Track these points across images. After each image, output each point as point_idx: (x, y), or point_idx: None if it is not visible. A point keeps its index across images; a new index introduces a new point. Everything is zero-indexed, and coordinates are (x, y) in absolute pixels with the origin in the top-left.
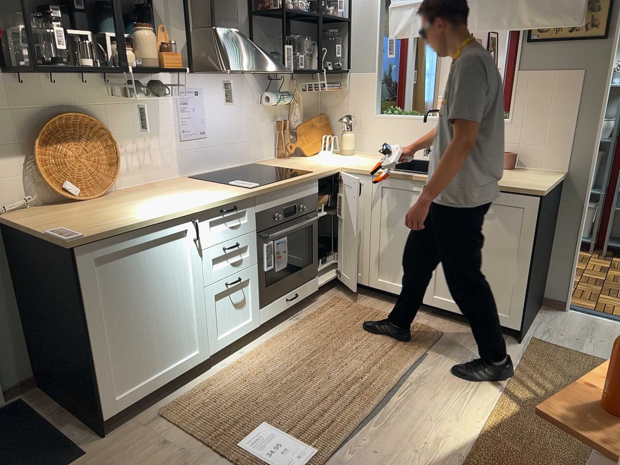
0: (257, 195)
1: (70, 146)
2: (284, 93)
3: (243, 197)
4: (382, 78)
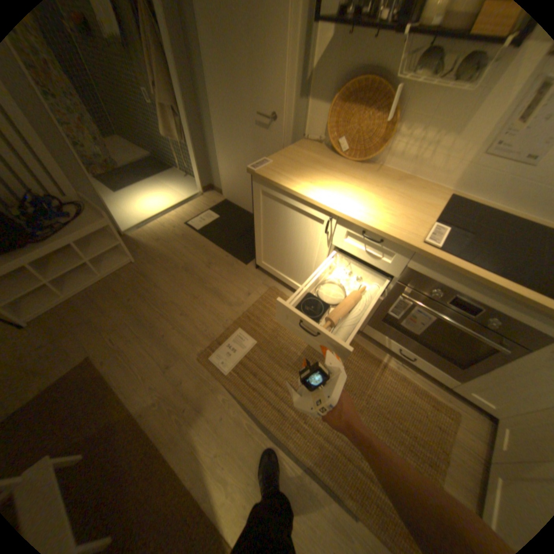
0: (419, 253)
1: (360, 108)
2: None
3: (395, 241)
4: None
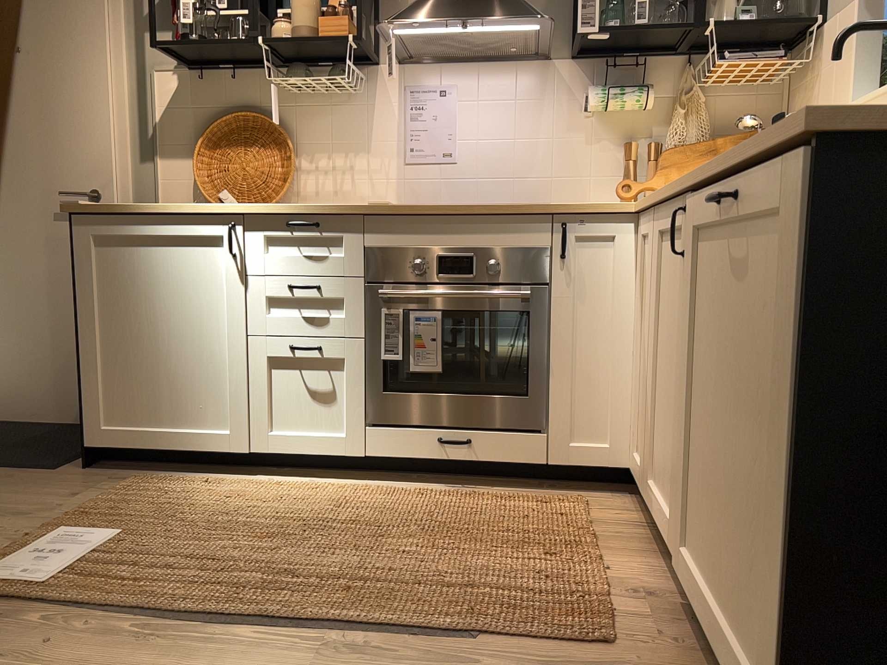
0: (366, 213)
1: (237, 150)
2: (630, 85)
3: (331, 210)
4: (880, 10)
